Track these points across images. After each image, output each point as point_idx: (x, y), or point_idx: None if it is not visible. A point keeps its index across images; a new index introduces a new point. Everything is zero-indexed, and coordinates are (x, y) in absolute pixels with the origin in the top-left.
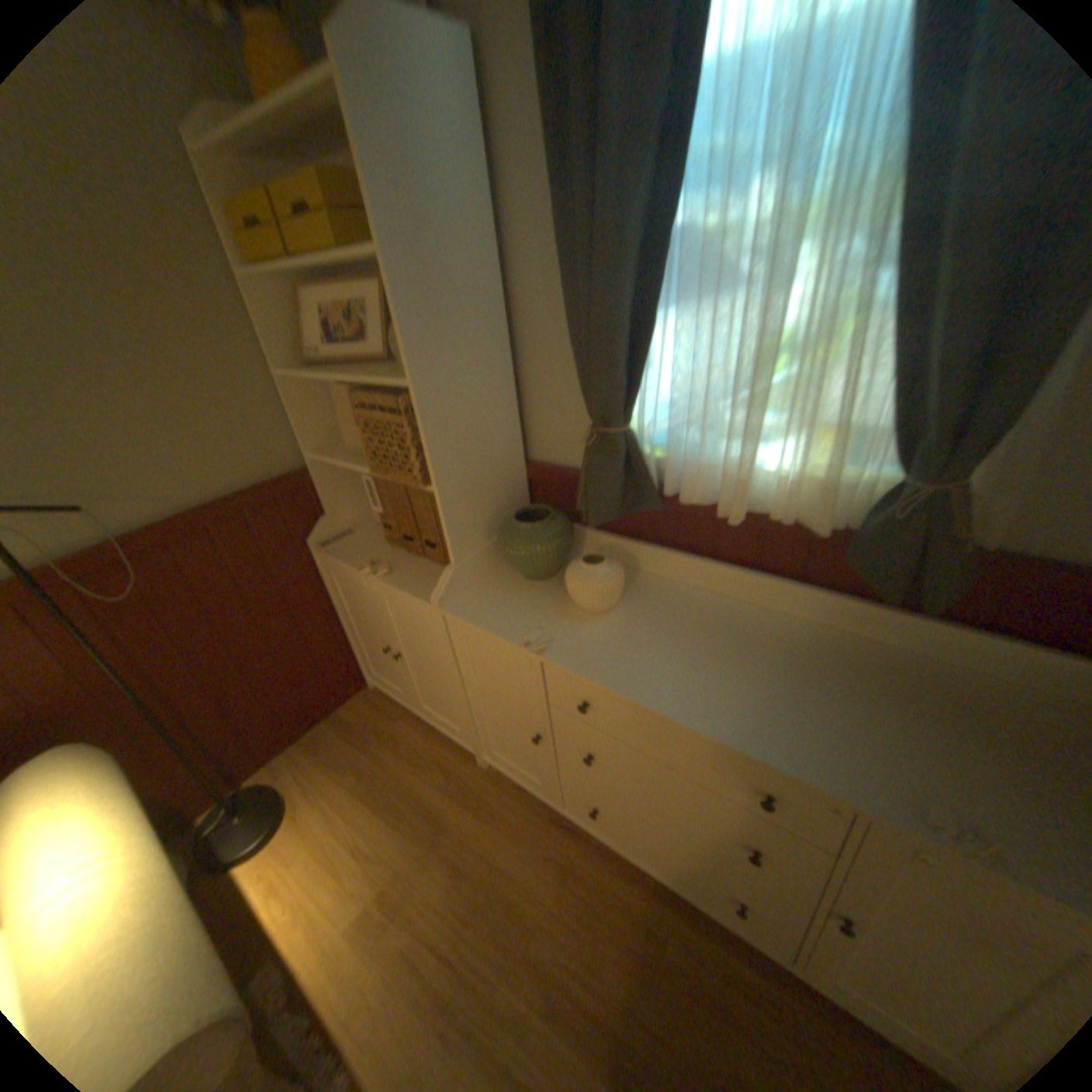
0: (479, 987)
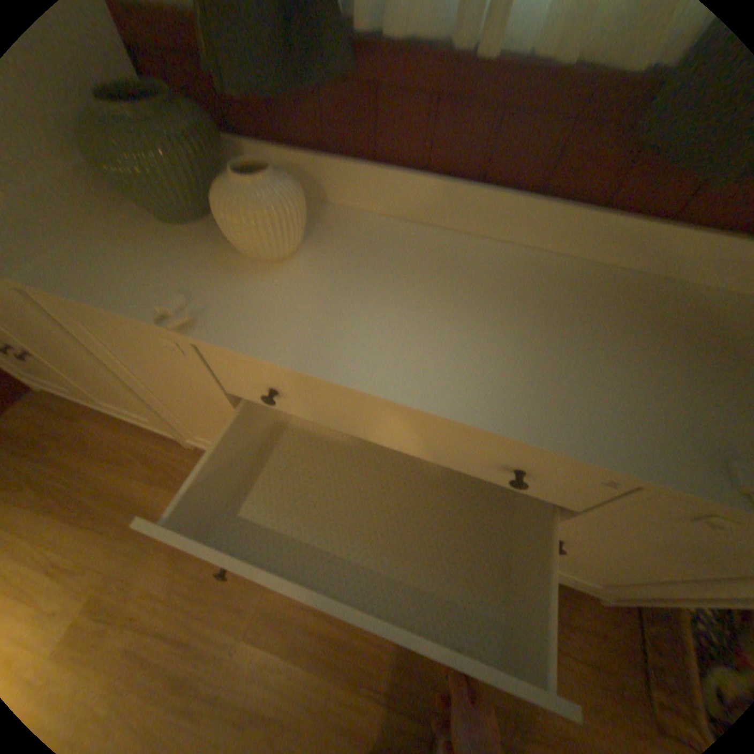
0: (216, 653)
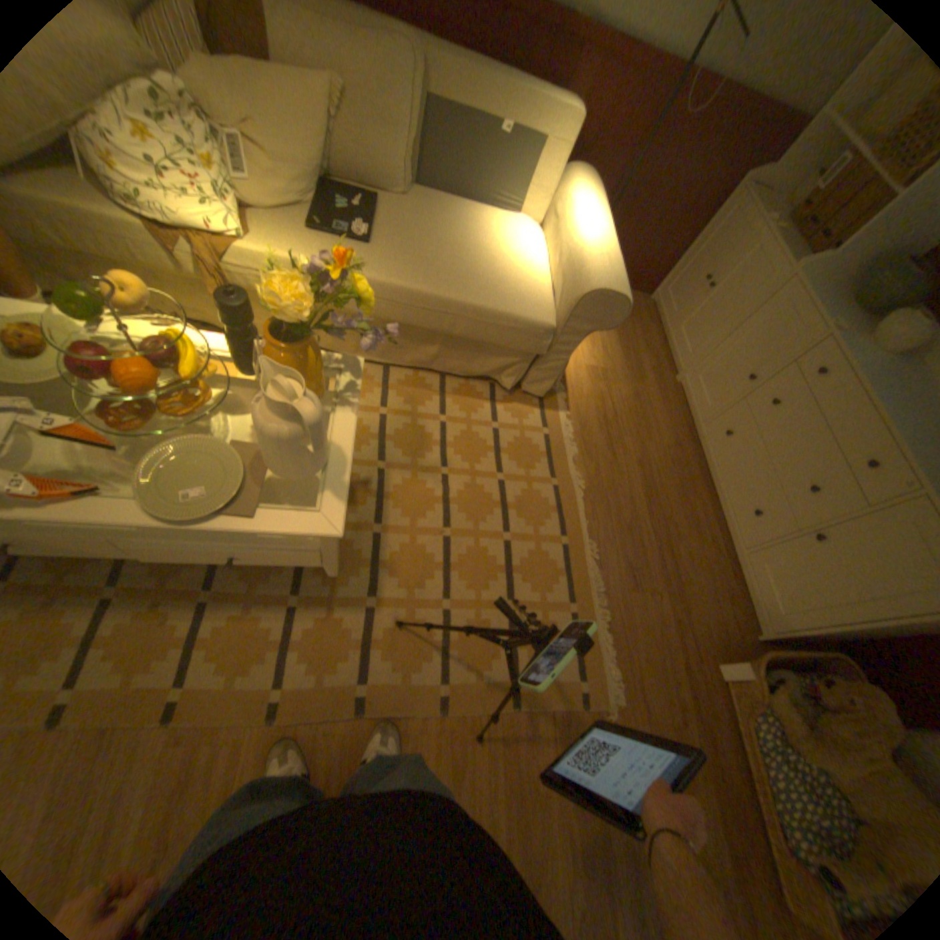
0: (620, 431)
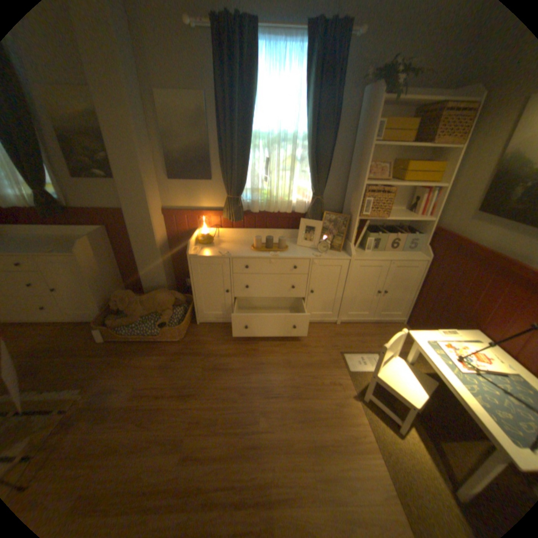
0: None
